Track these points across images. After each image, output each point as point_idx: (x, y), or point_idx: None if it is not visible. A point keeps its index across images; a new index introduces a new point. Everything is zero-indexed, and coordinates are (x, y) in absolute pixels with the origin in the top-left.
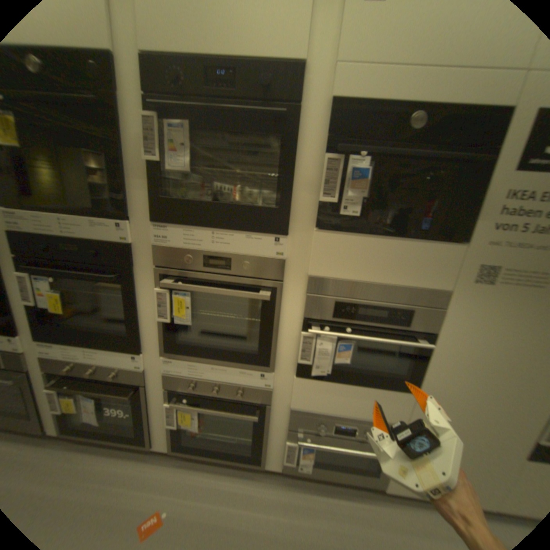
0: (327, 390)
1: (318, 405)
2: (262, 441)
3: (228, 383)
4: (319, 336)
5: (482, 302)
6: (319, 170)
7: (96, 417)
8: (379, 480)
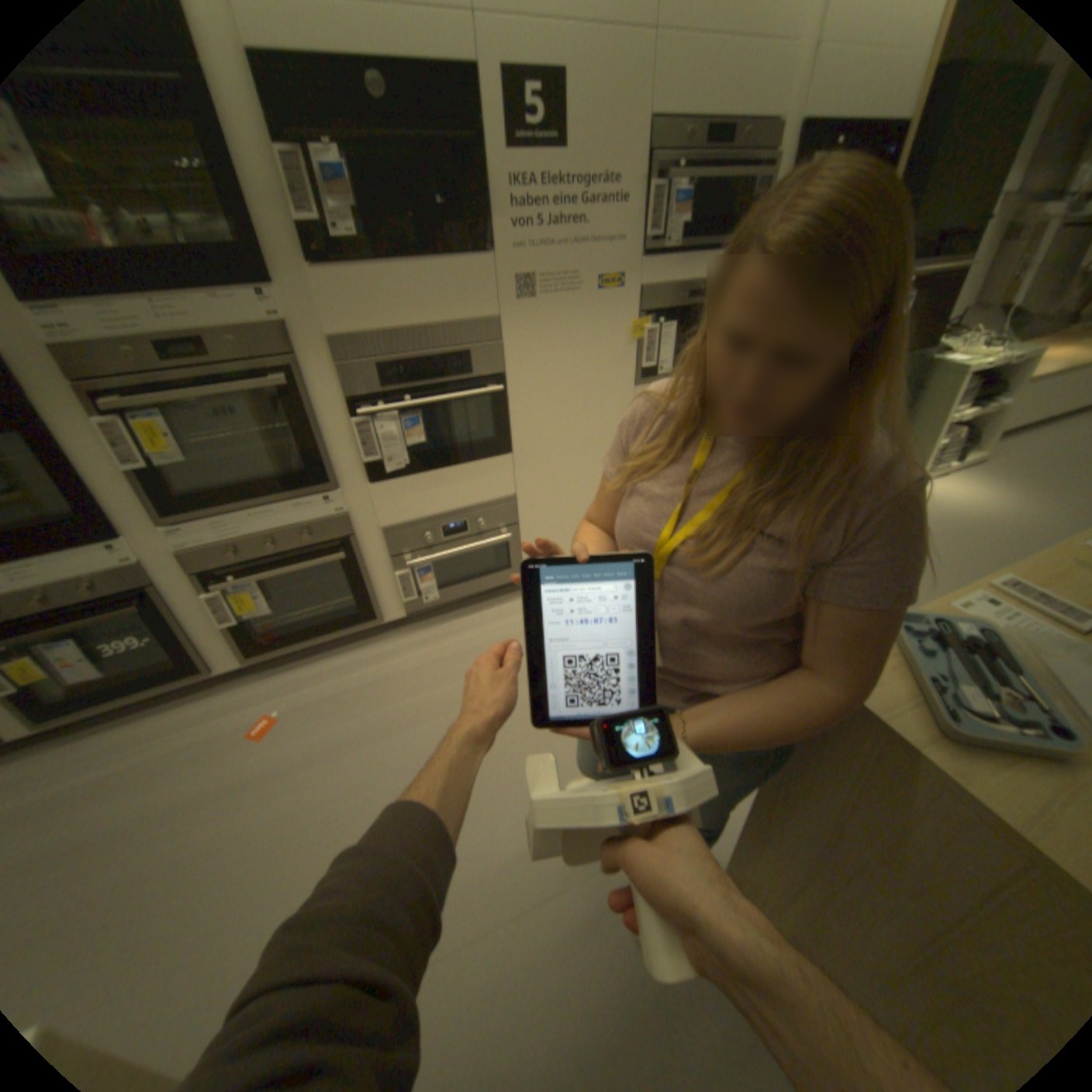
0: (412, 486)
1: (411, 509)
2: (362, 585)
3: (282, 528)
4: (375, 419)
5: (530, 322)
6: (274, 175)
7: (89, 666)
8: (511, 571)
